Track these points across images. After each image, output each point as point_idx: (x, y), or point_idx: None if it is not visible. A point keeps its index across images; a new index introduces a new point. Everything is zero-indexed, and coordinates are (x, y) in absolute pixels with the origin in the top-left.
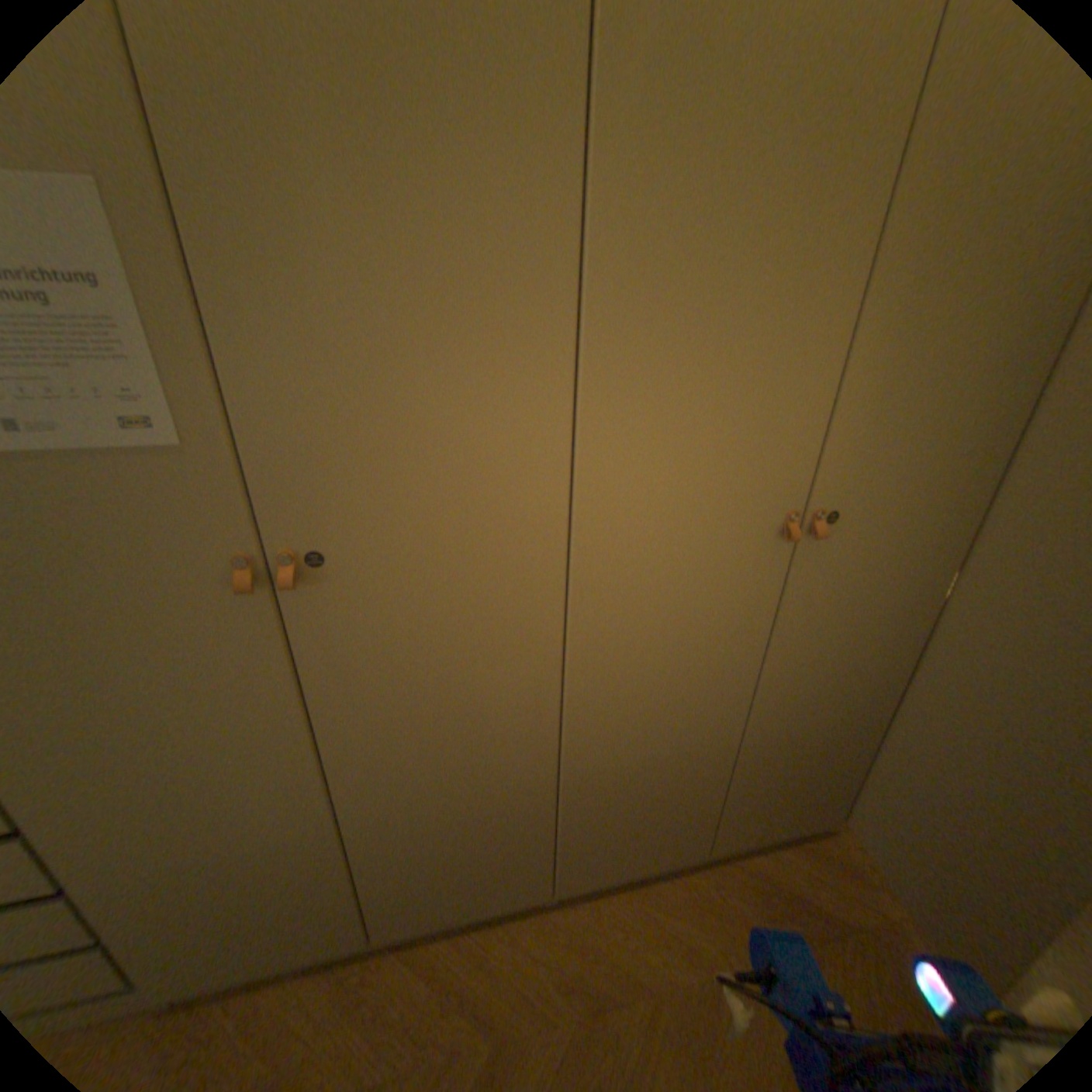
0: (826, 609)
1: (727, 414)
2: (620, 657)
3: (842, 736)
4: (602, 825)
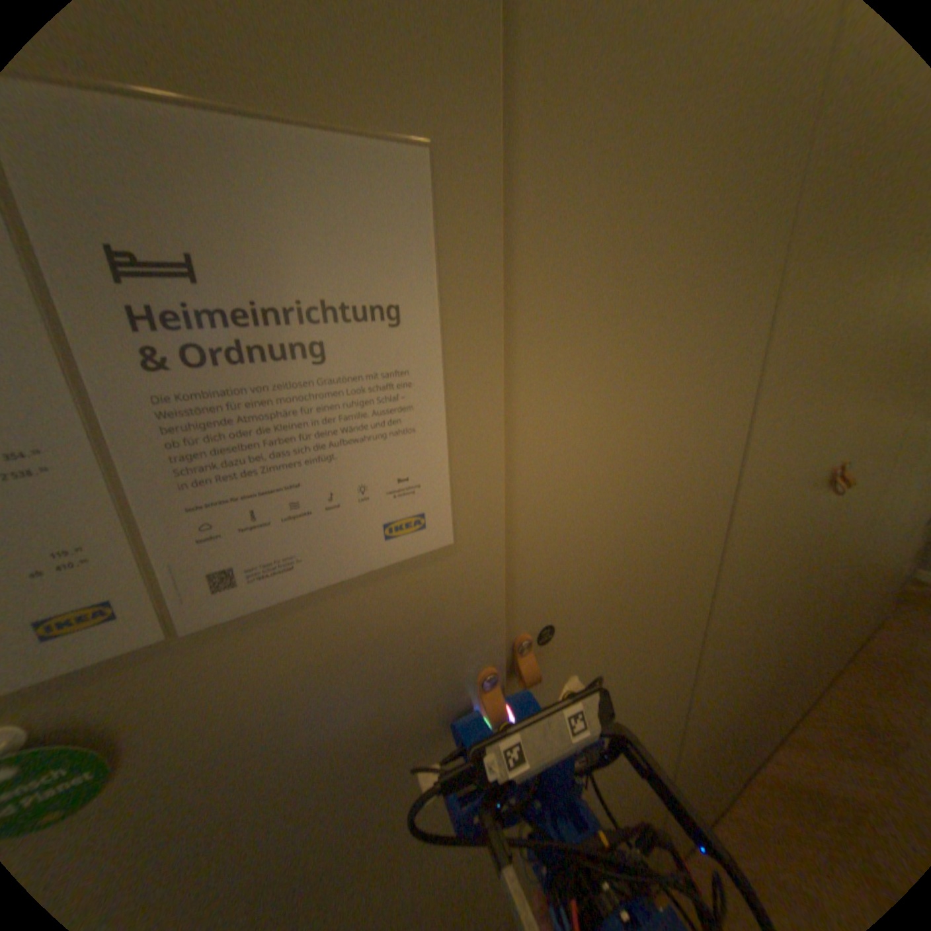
0: (831, 541)
1: (824, 395)
2: (733, 633)
3: (819, 639)
4: (693, 796)
